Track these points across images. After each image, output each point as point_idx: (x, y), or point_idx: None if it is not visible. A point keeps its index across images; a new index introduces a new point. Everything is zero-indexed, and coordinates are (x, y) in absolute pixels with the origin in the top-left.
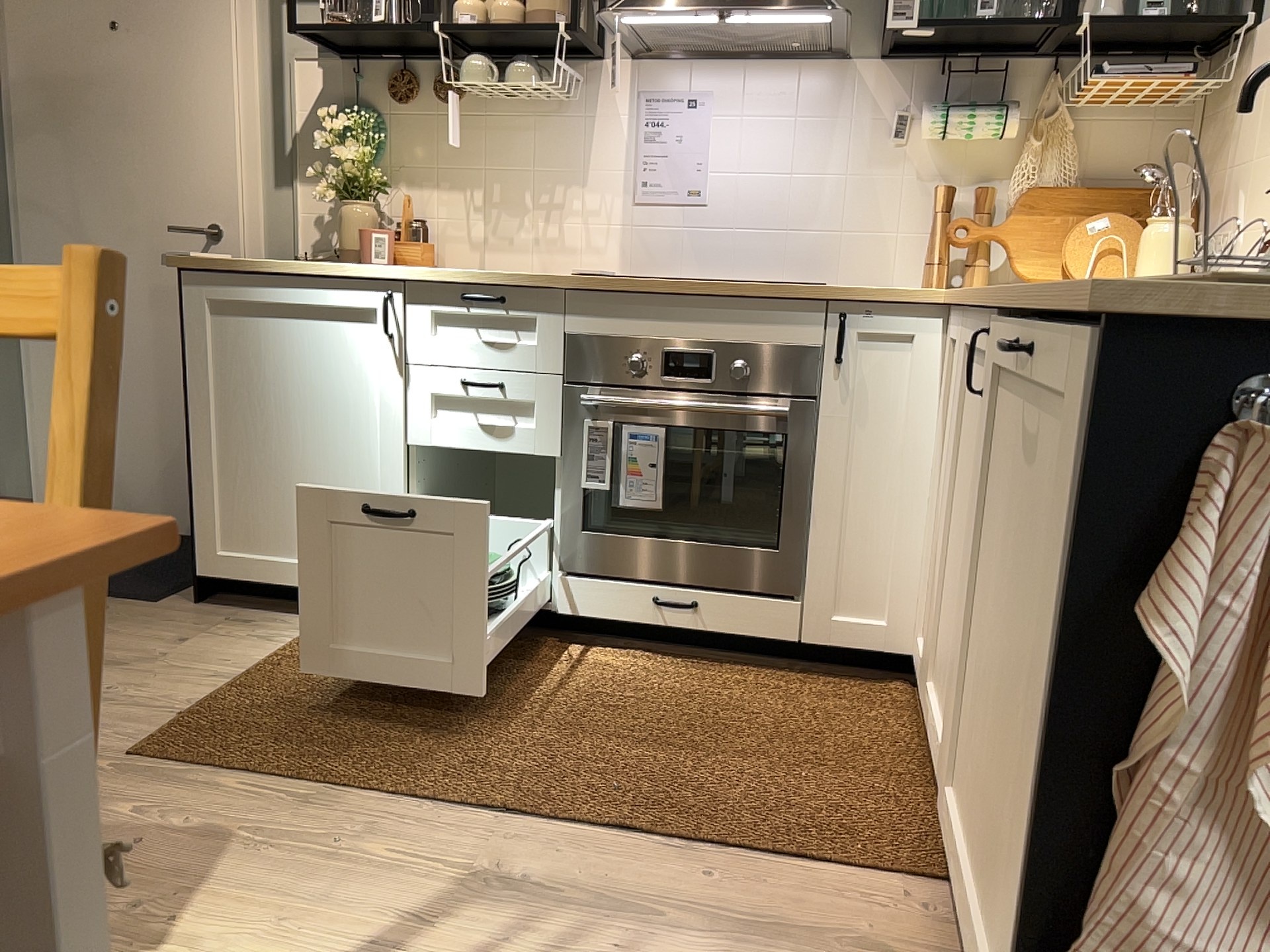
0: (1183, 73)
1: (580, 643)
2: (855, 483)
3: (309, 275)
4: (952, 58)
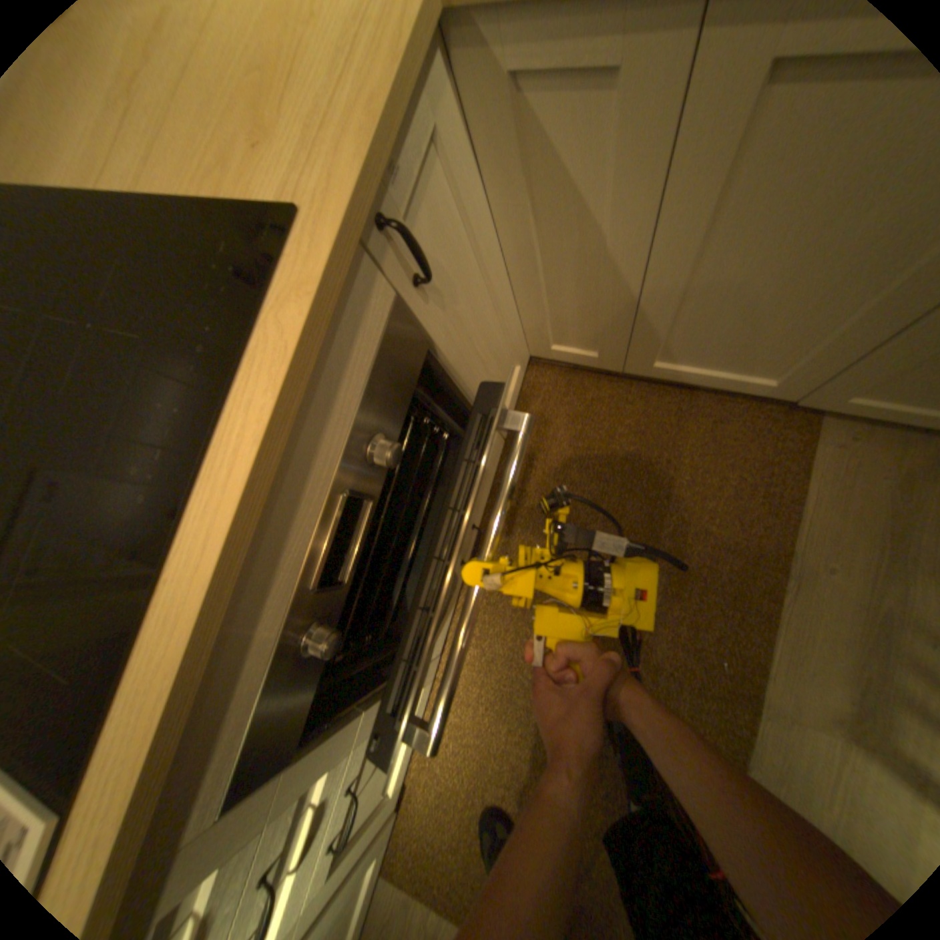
0: None
1: None
2: (472, 343)
3: None
4: None
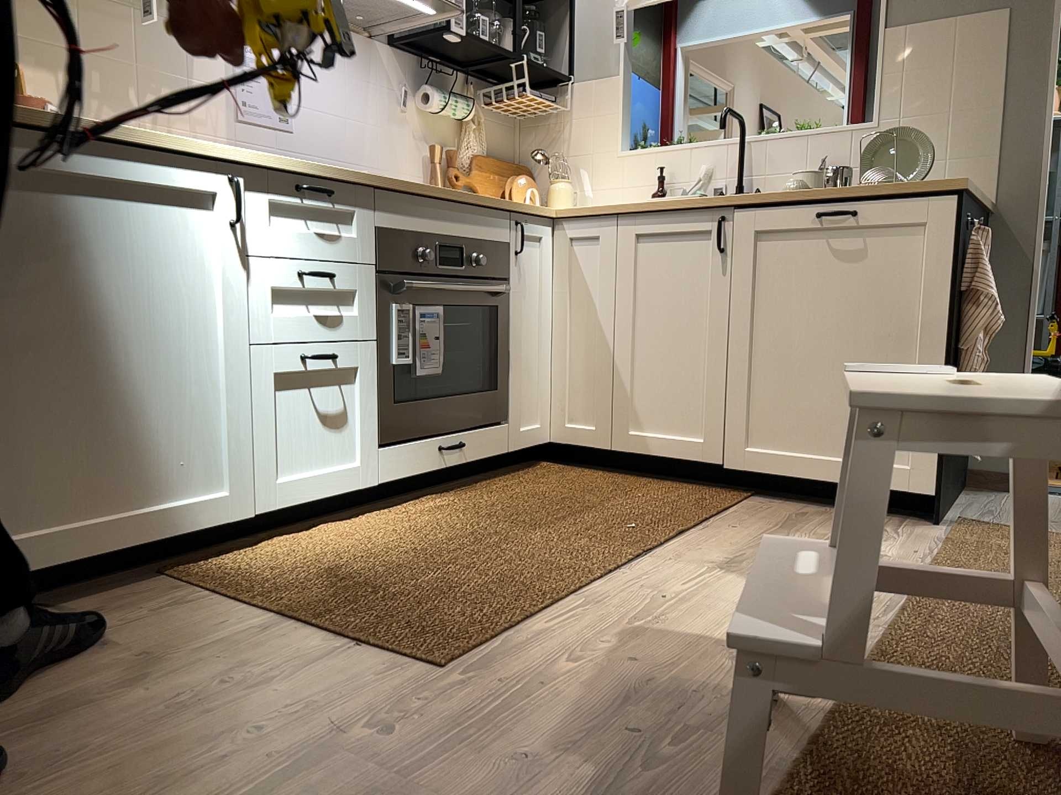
0: (553, 100)
1: (374, 509)
2: (523, 333)
3: (140, 146)
4: (425, 58)
